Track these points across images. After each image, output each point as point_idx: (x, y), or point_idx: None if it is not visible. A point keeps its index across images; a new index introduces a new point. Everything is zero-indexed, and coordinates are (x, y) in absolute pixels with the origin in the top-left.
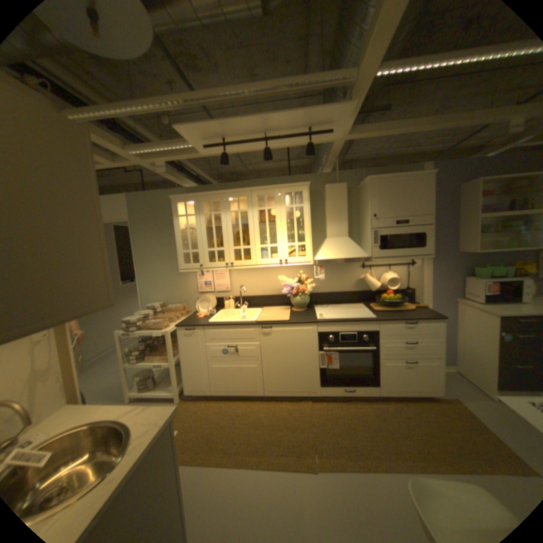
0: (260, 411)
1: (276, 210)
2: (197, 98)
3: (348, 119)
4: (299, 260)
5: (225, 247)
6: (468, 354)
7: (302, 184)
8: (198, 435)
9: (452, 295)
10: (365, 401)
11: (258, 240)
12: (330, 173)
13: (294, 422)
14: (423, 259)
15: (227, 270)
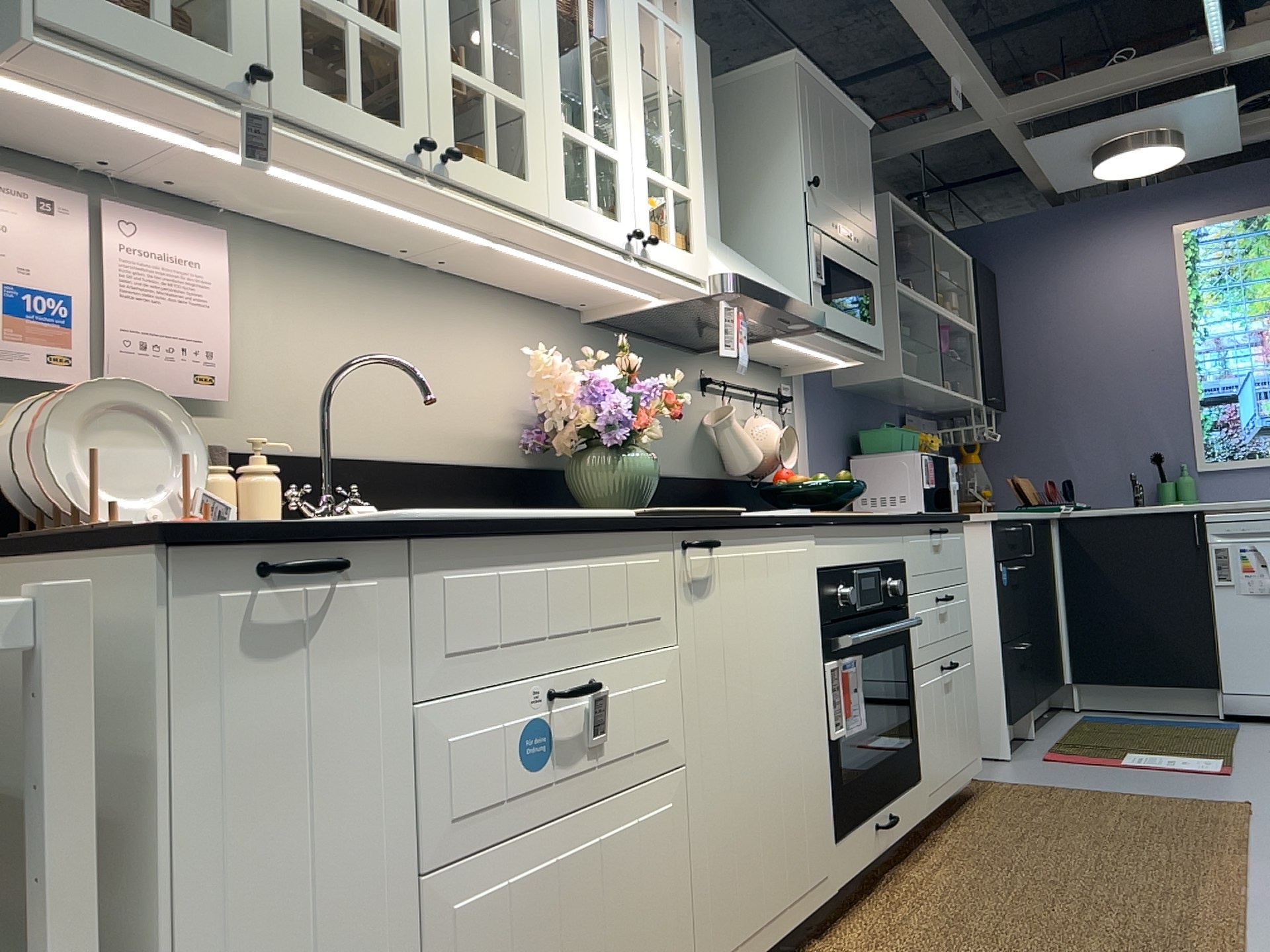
0: None
1: None
2: None
3: None
4: (681, 260)
5: (407, 30)
6: None
7: None
8: None
9: None
10: (890, 861)
11: (557, 87)
12: None
13: None
14: (796, 391)
15: (216, 245)
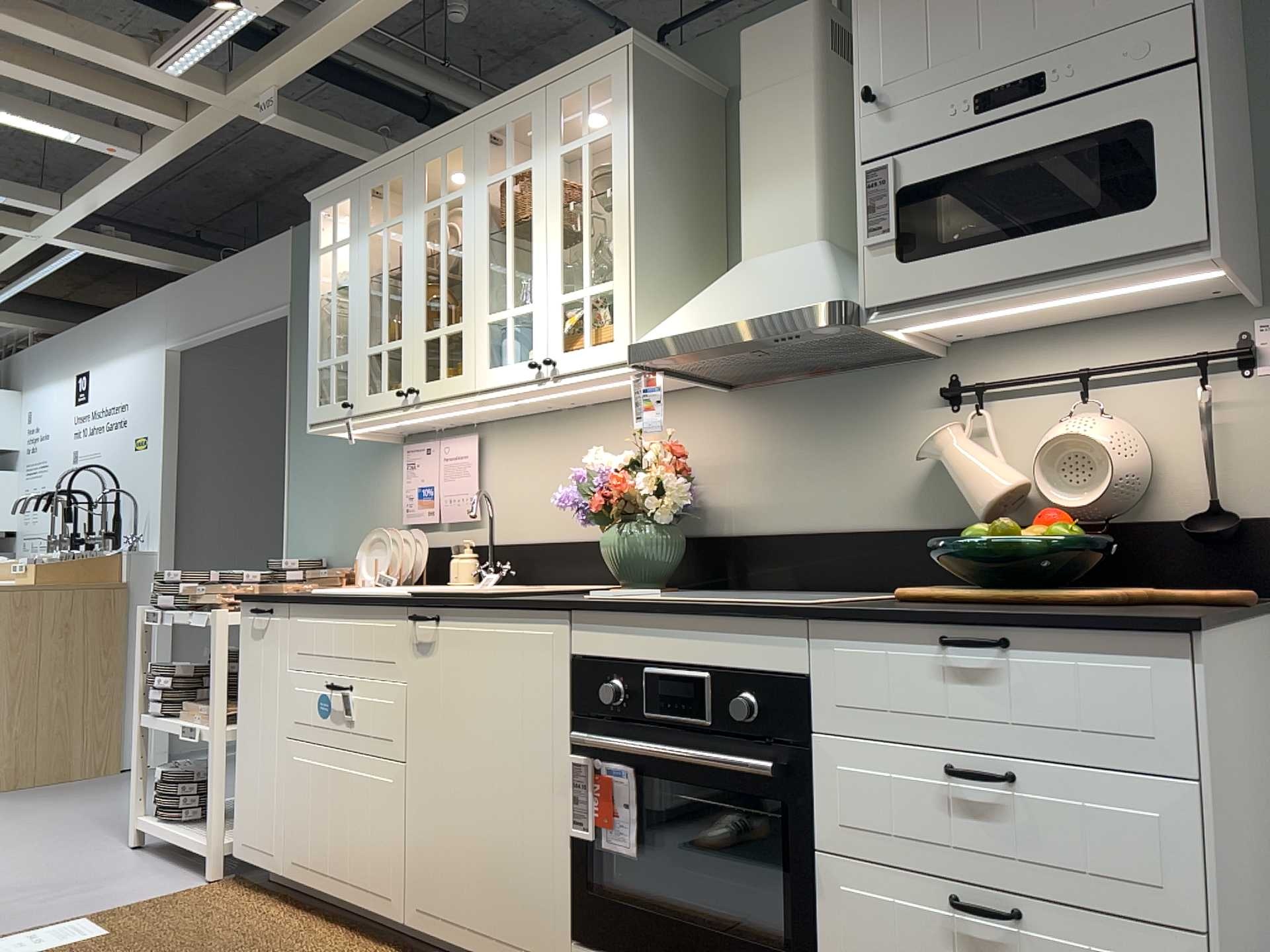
0: None
1: (536, 170)
2: None
3: None
4: (592, 355)
5: (404, 333)
6: None
7: (608, 50)
8: None
9: None
10: None
11: (483, 293)
12: None
13: None
14: None
15: (474, 442)
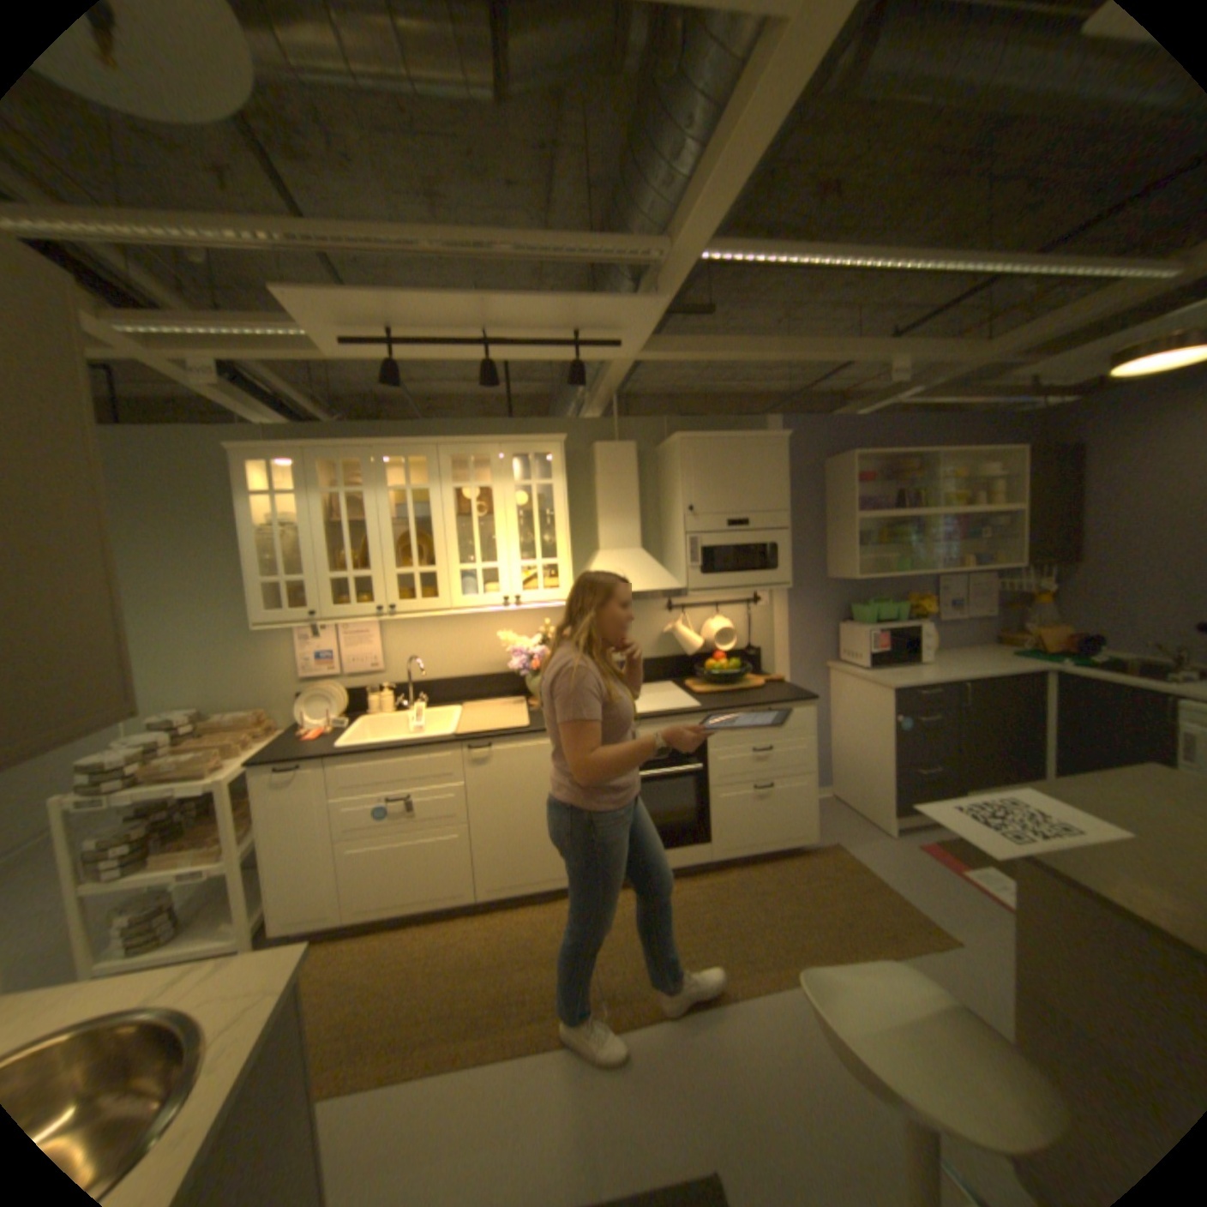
0: (469, 938)
1: (498, 489)
2: (342, 237)
3: (651, 325)
4: (548, 597)
5: (377, 568)
6: (850, 761)
7: (551, 439)
8: (320, 1024)
9: (820, 656)
10: (685, 876)
11: (457, 553)
12: (604, 420)
13: (548, 946)
14: (773, 591)
15: (377, 623)
